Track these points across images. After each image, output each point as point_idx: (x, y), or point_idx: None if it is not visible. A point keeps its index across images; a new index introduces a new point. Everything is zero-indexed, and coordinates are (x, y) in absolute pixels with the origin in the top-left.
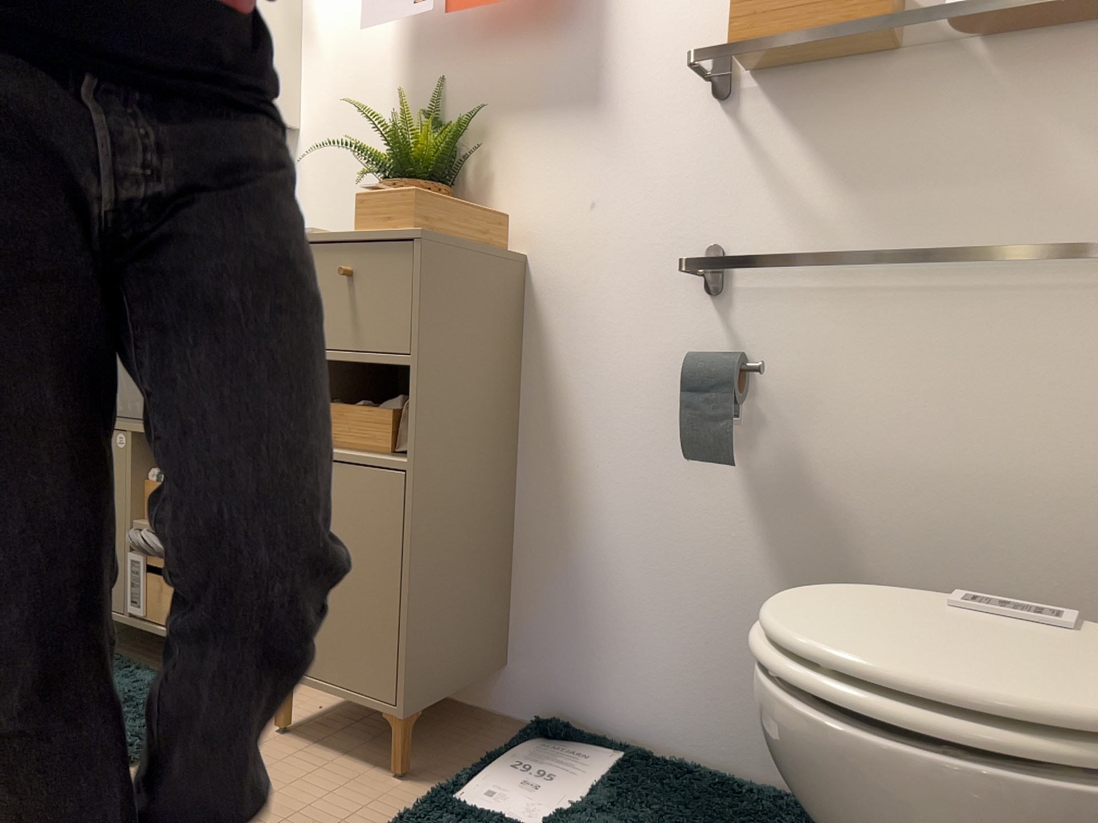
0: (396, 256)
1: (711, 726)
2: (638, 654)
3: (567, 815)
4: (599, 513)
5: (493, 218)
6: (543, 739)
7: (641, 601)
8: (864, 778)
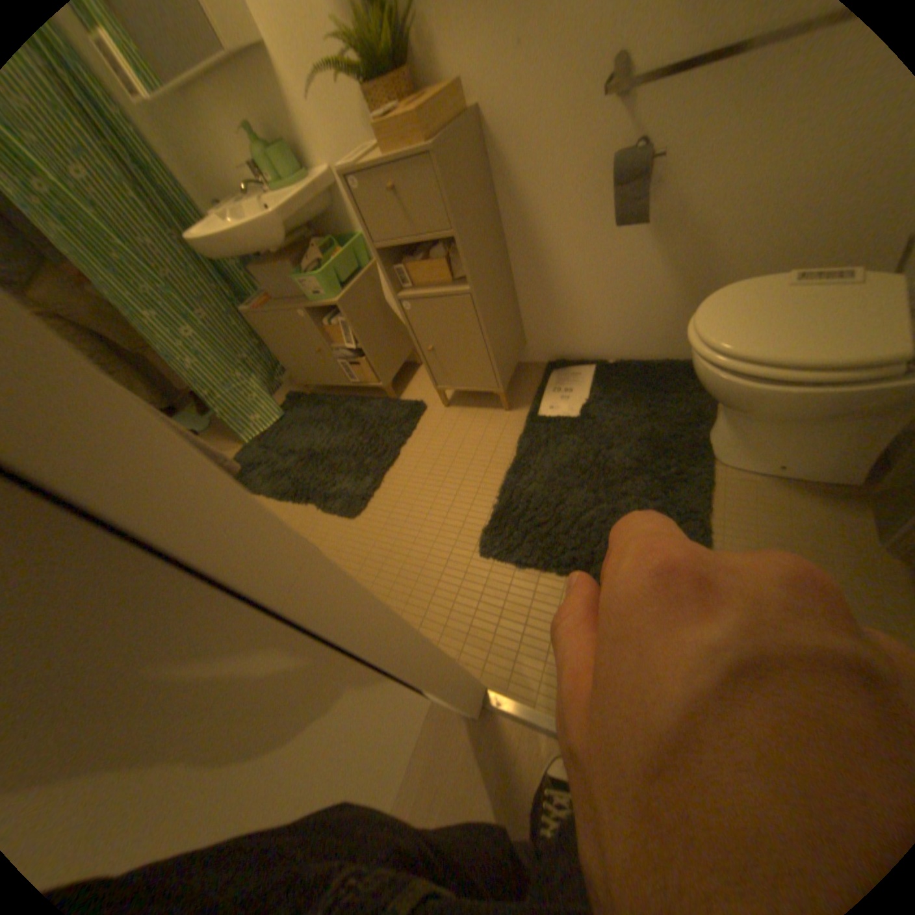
0: (421, 166)
1: (634, 342)
2: (594, 322)
3: (588, 405)
4: (562, 261)
5: (455, 88)
6: (556, 369)
7: (592, 298)
8: (761, 399)
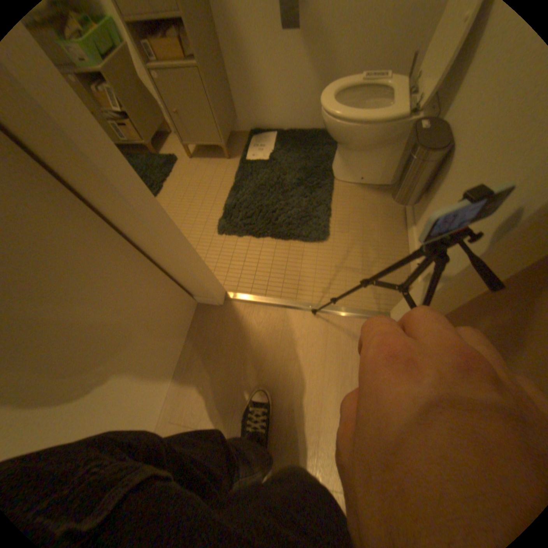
0: None
1: (297, 117)
2: (274, 102)
3: (273, 153)
4: (253, 55)
5: None
6: (255, 135)
7: (272, 85)
8: (350, 131)
